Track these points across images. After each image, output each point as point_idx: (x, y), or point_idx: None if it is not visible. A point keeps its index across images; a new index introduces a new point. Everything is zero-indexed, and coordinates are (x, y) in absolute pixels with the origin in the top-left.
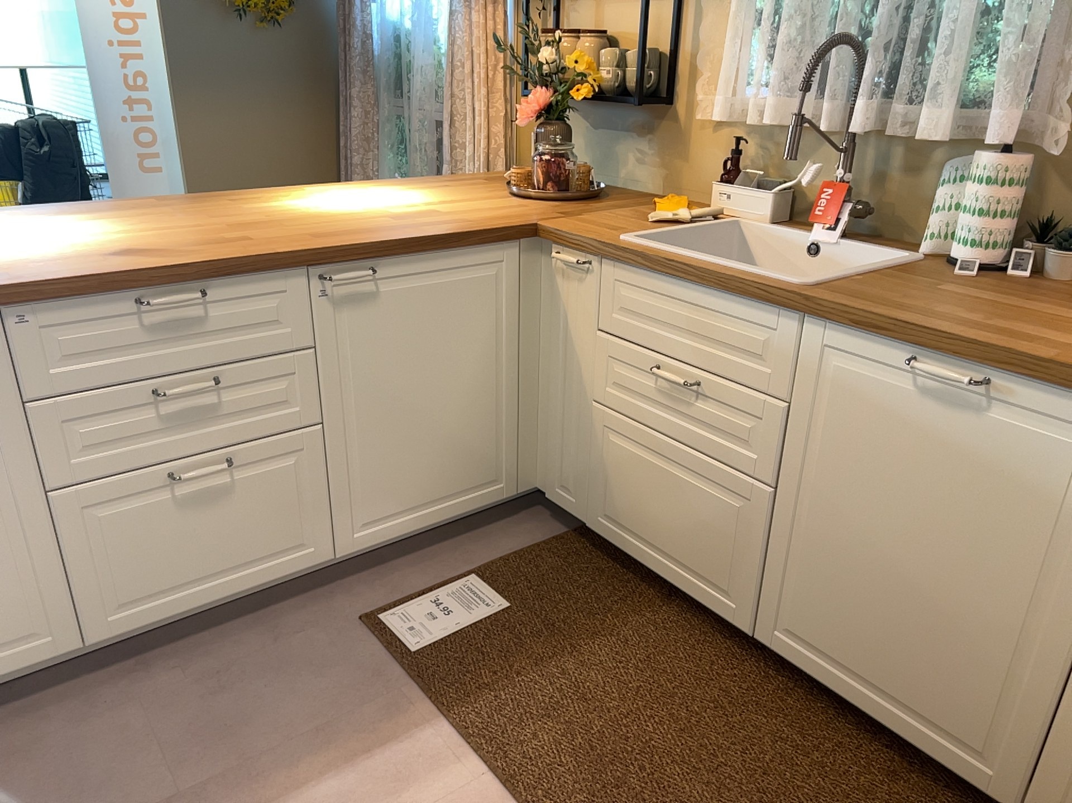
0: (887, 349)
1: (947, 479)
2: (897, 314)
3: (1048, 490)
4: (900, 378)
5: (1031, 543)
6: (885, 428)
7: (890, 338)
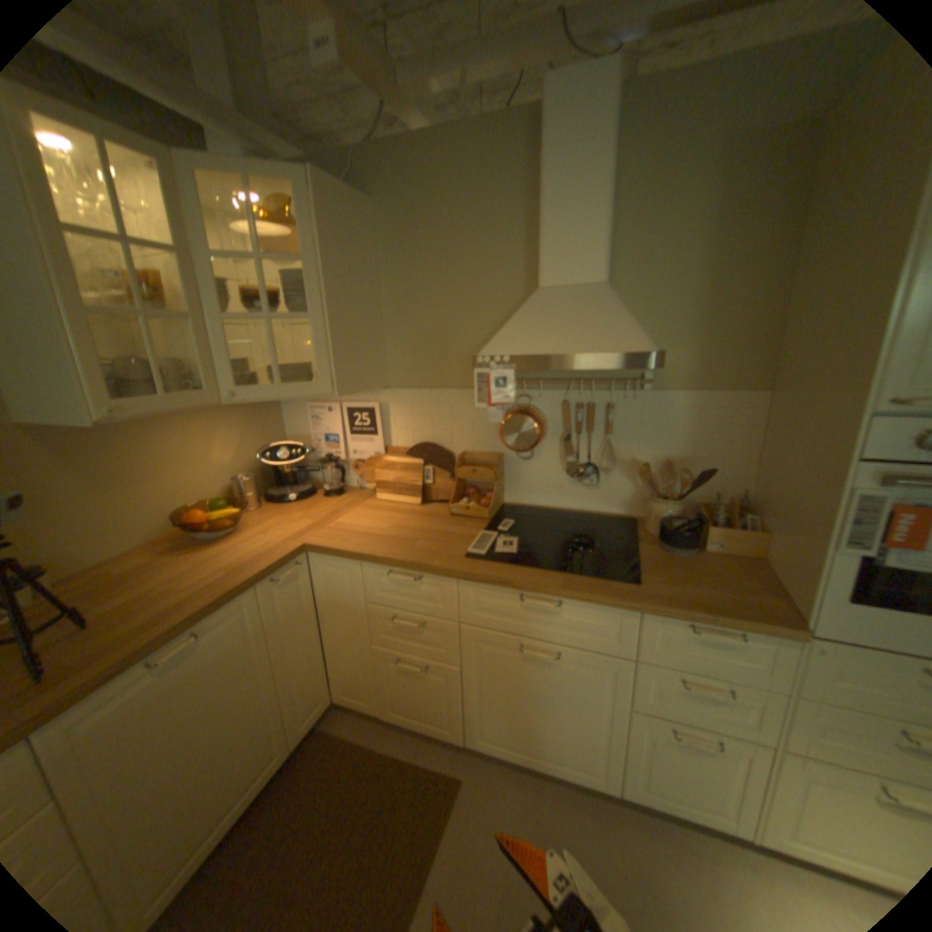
0: (125, 678)
1: (198, 692)
2: (112, 658)
3: (238, 645)
4: (142, 683)
5: (244, 669)
6: (151, 714)
7: (128, 670)
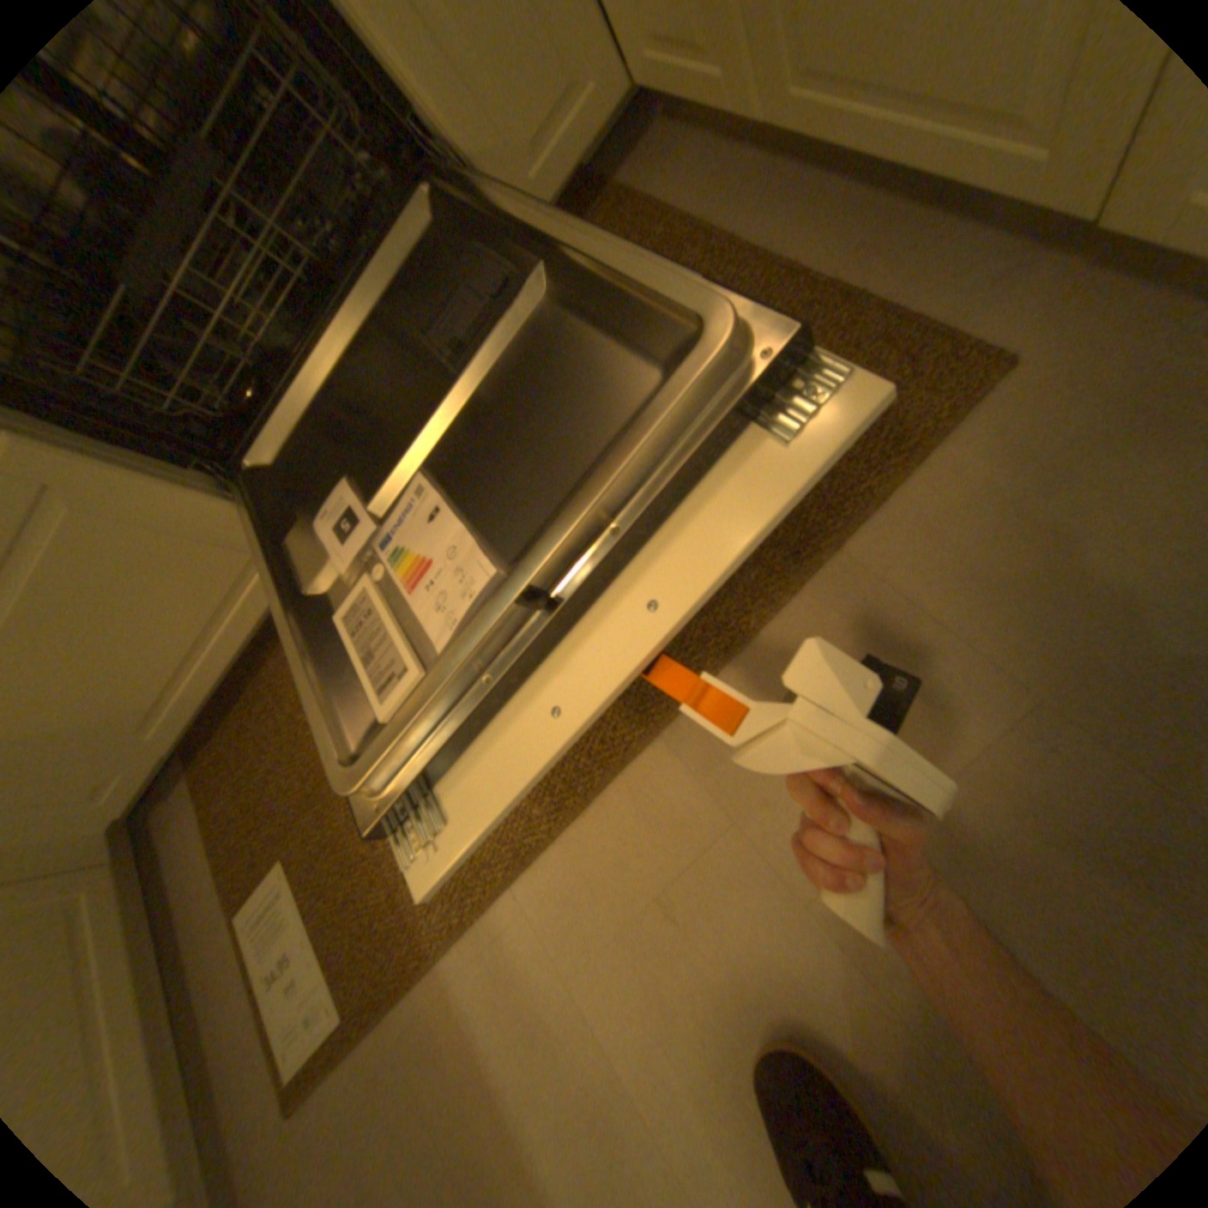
0: None
1: None
2: None
3: None
4: None
5: None
6: None
7: None
